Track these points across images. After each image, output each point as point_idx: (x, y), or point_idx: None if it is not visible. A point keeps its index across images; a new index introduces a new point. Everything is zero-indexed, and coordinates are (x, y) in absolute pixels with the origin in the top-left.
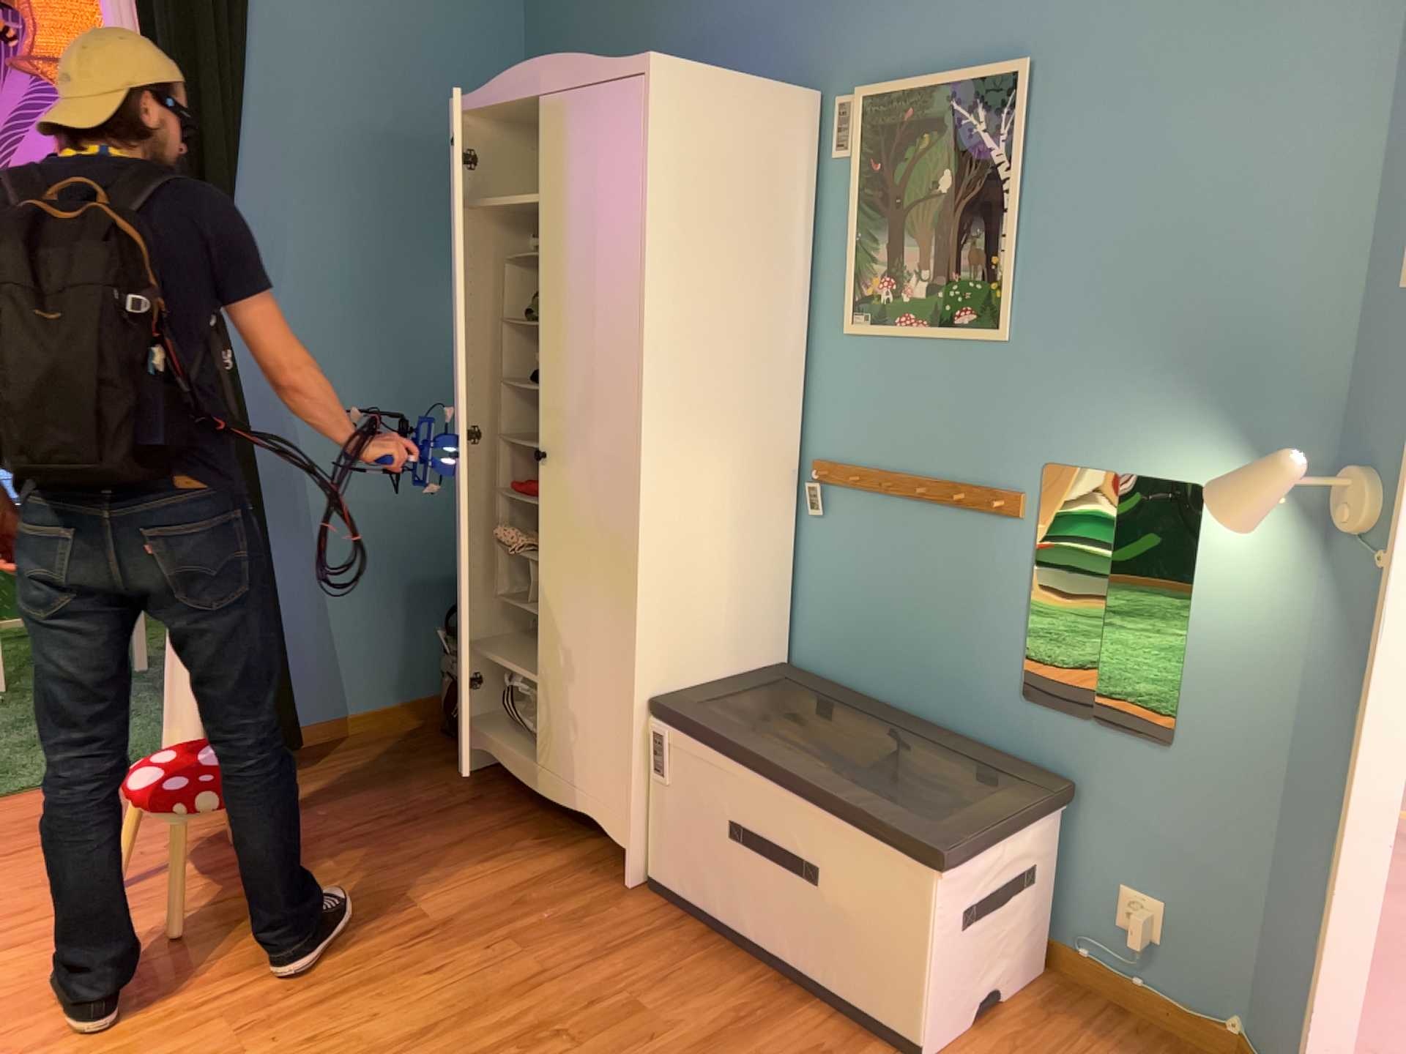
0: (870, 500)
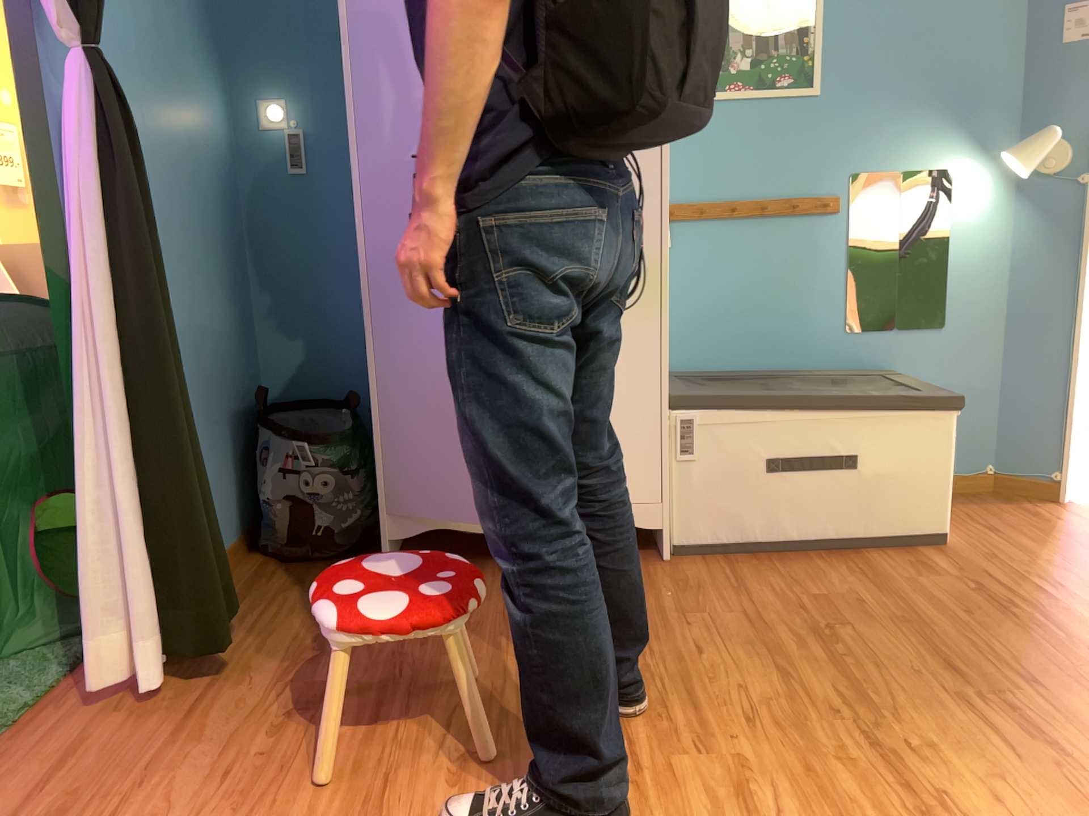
0: (712, 226)
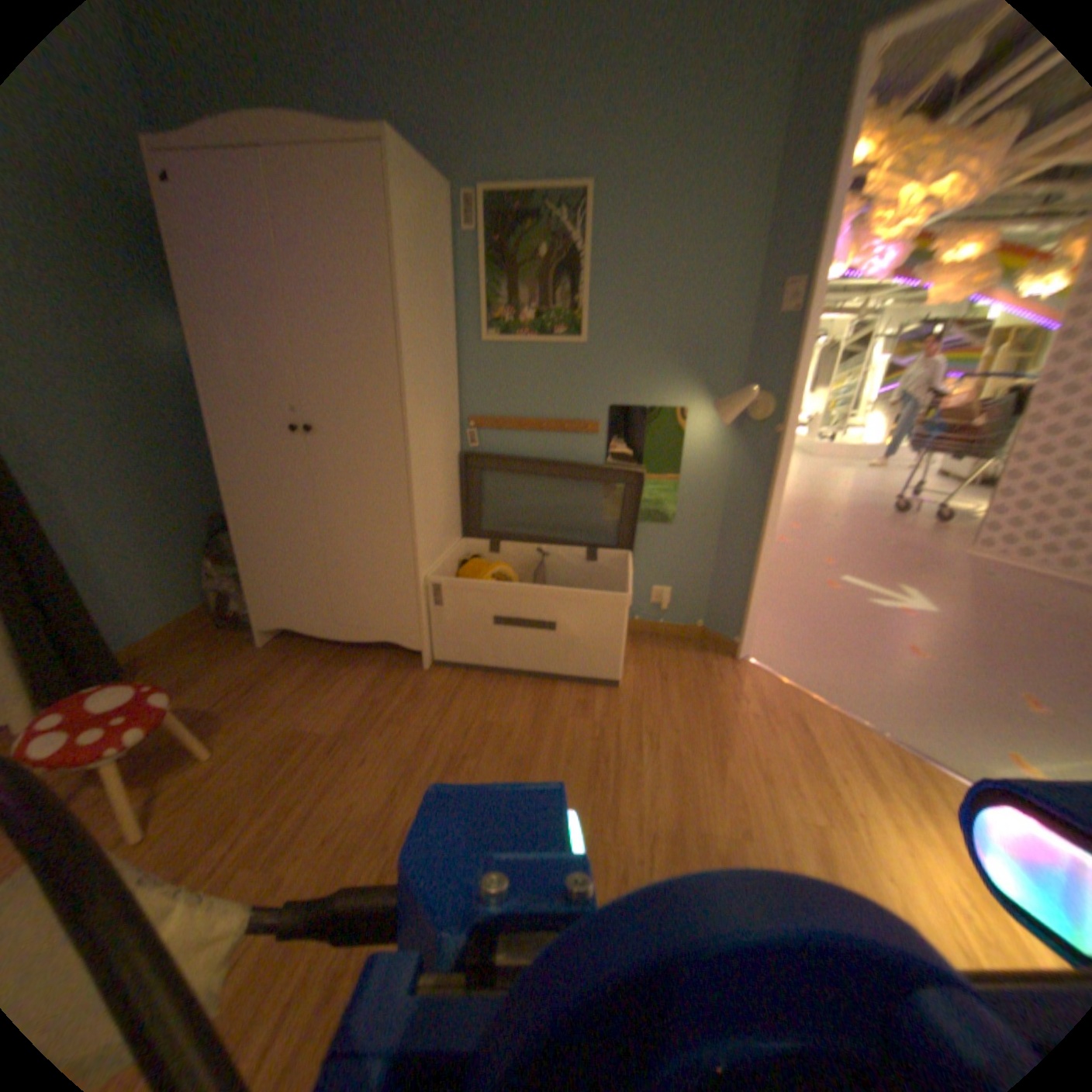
0: (508, 434)
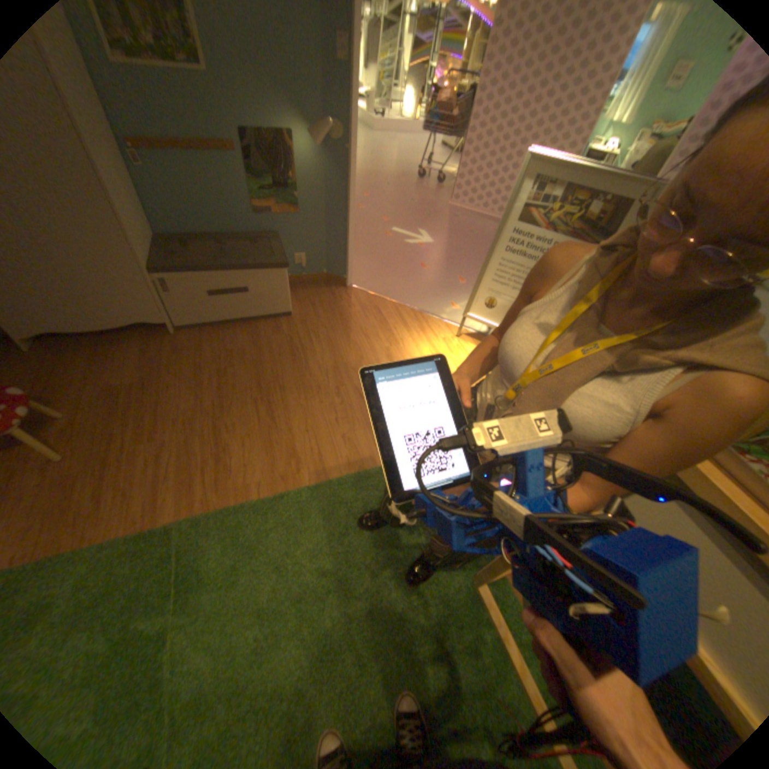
0: (164, 153)
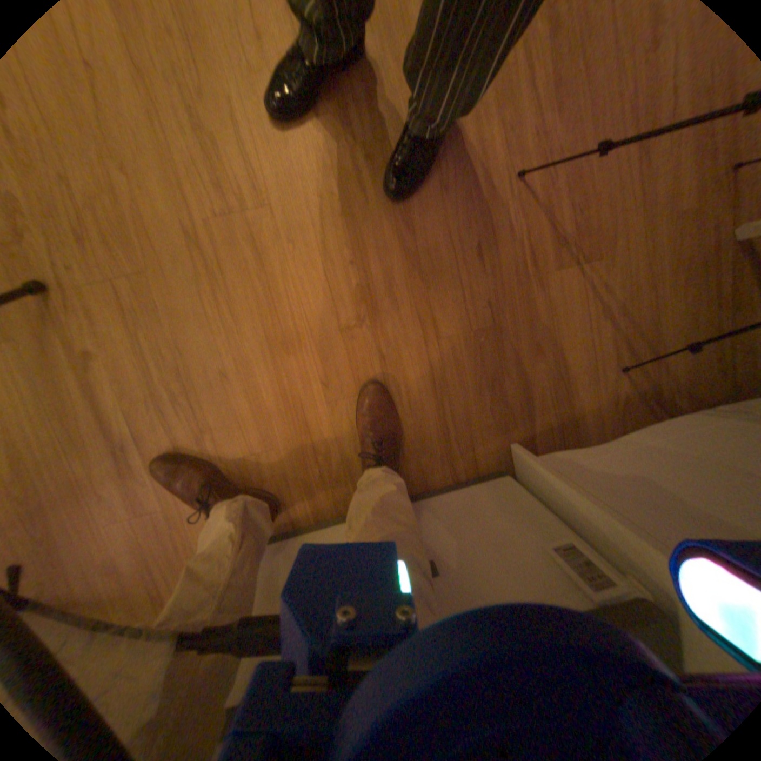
0: None
